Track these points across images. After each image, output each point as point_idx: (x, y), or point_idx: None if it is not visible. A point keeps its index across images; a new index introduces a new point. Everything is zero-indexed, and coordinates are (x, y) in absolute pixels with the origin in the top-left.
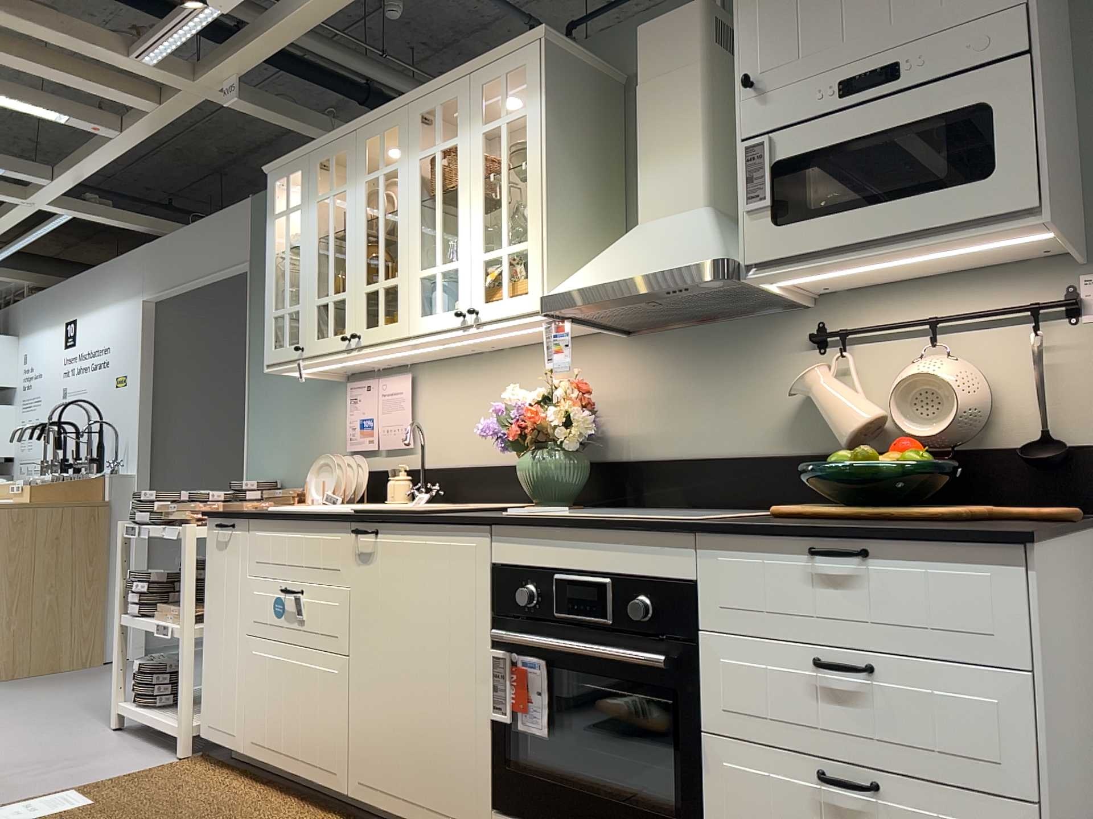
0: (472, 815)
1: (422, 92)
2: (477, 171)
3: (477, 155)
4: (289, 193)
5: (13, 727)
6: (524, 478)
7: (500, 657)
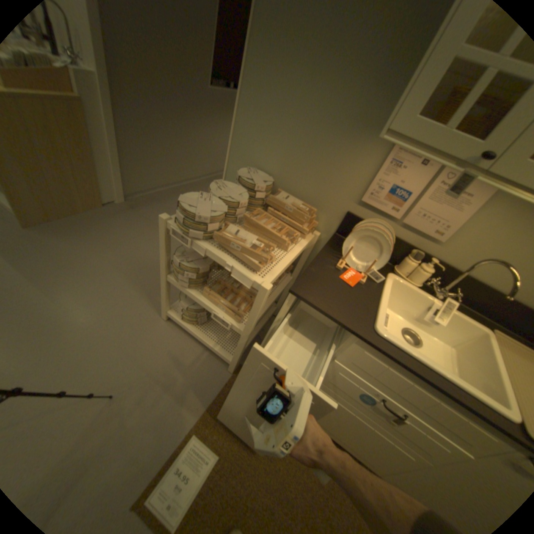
0: None
1: None
2: None
3: None
4: None
5: (91, 311)
6: None
7: None
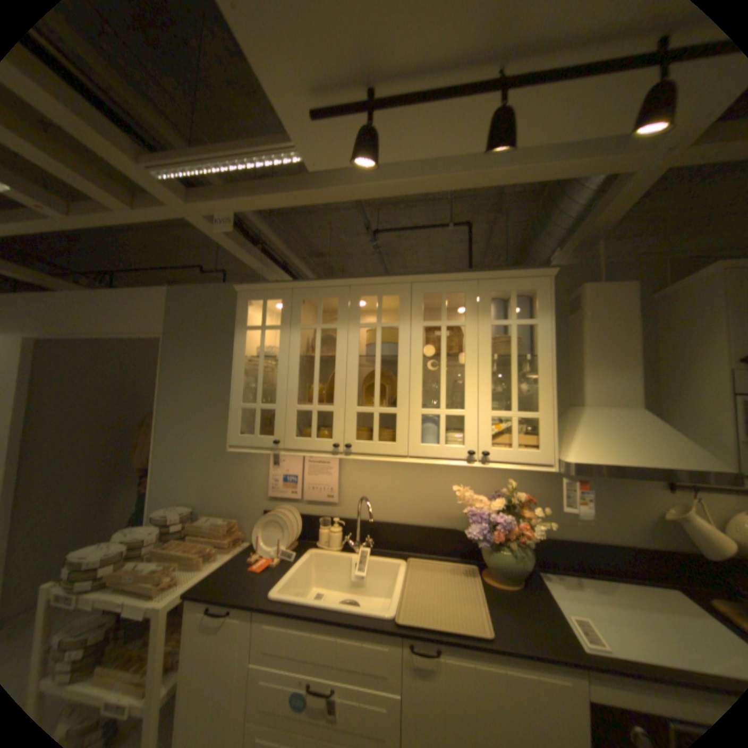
0: None
1: (430, 277)
2: (486, 350)
3: (486, 338)
4: (266, 312)
5: None
6: (498, 566)
7: None
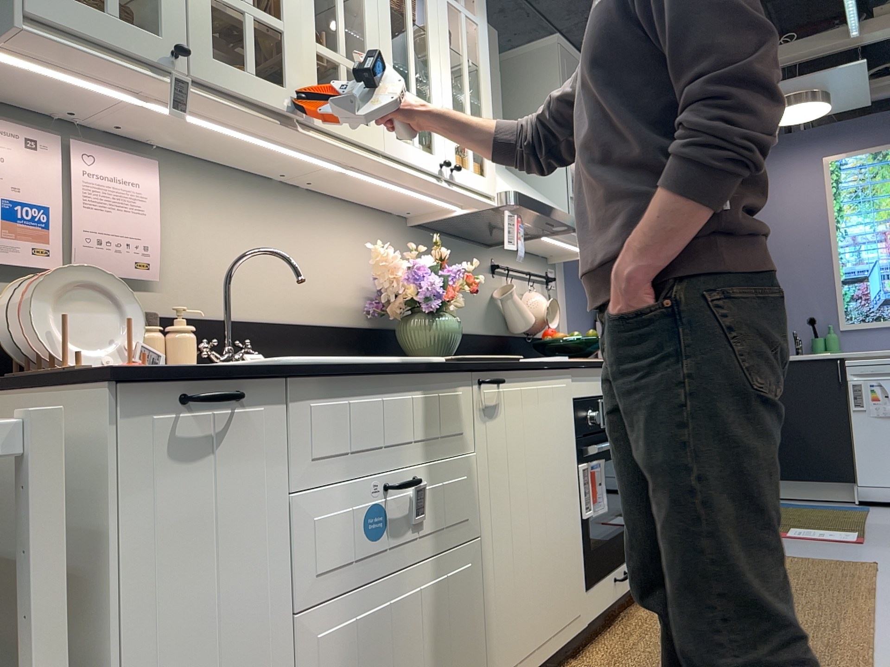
0: (578, 606)
1: None
2: (445, 33)
3: (444, 17)
4: None
5: None
6: (438, 337)
7: (585, 468)
